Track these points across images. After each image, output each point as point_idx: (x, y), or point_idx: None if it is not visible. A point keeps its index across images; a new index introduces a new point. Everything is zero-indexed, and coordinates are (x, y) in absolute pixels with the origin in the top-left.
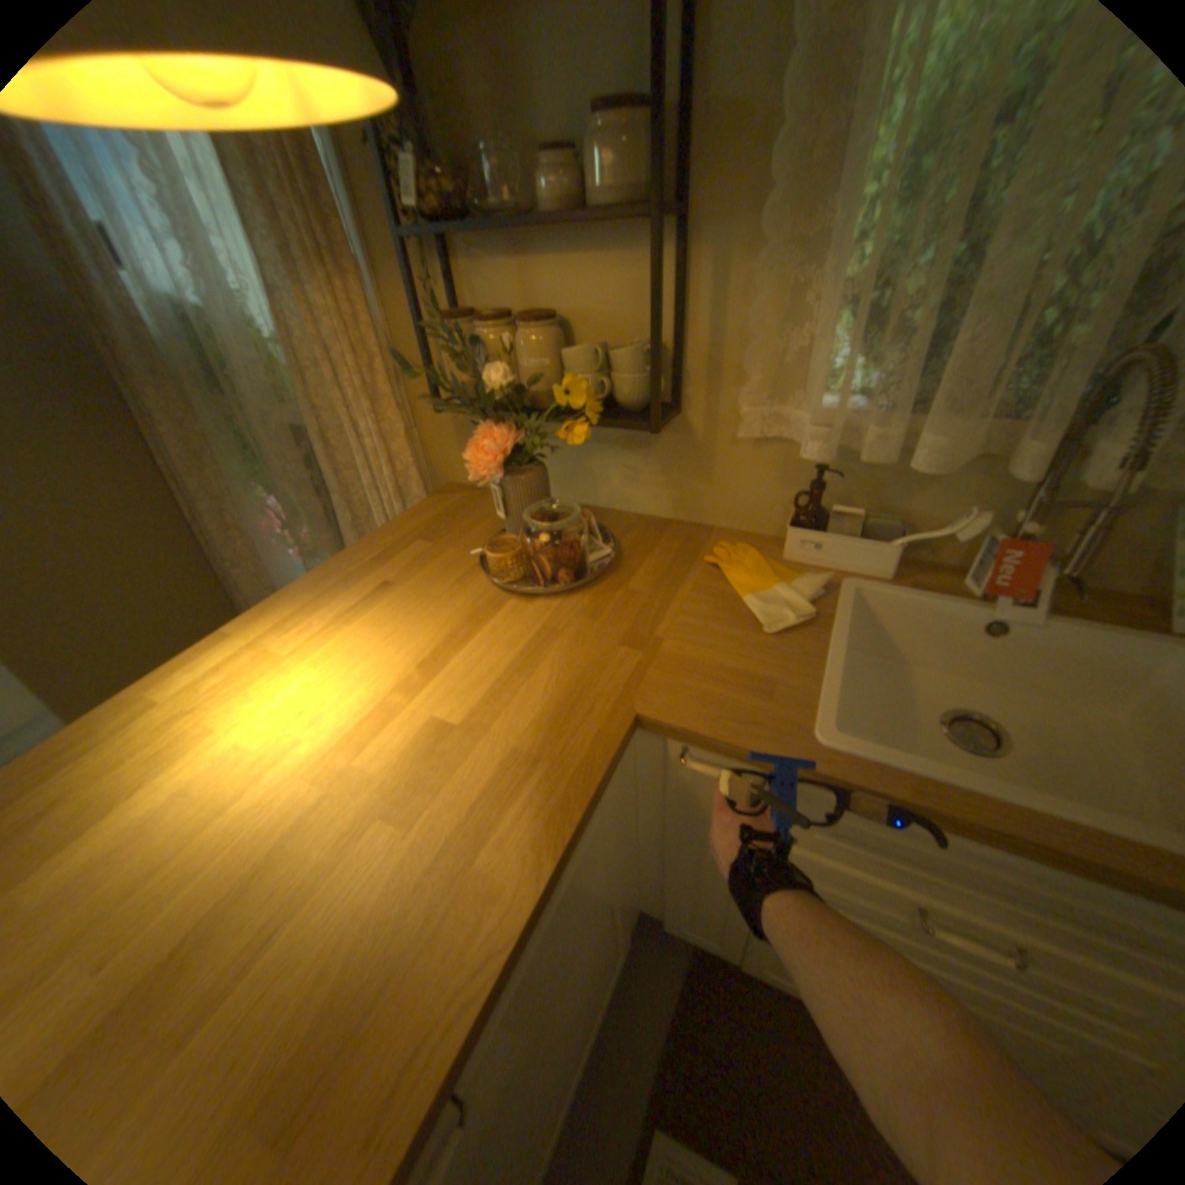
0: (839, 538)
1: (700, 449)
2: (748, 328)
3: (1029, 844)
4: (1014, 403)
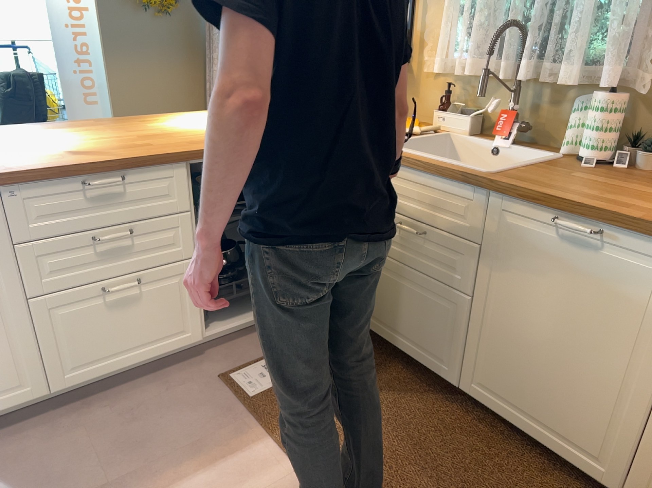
0: (448, 115)
1: (413, 82)
2: (431, 28)
3: (412, 161)
4: (509, 56)
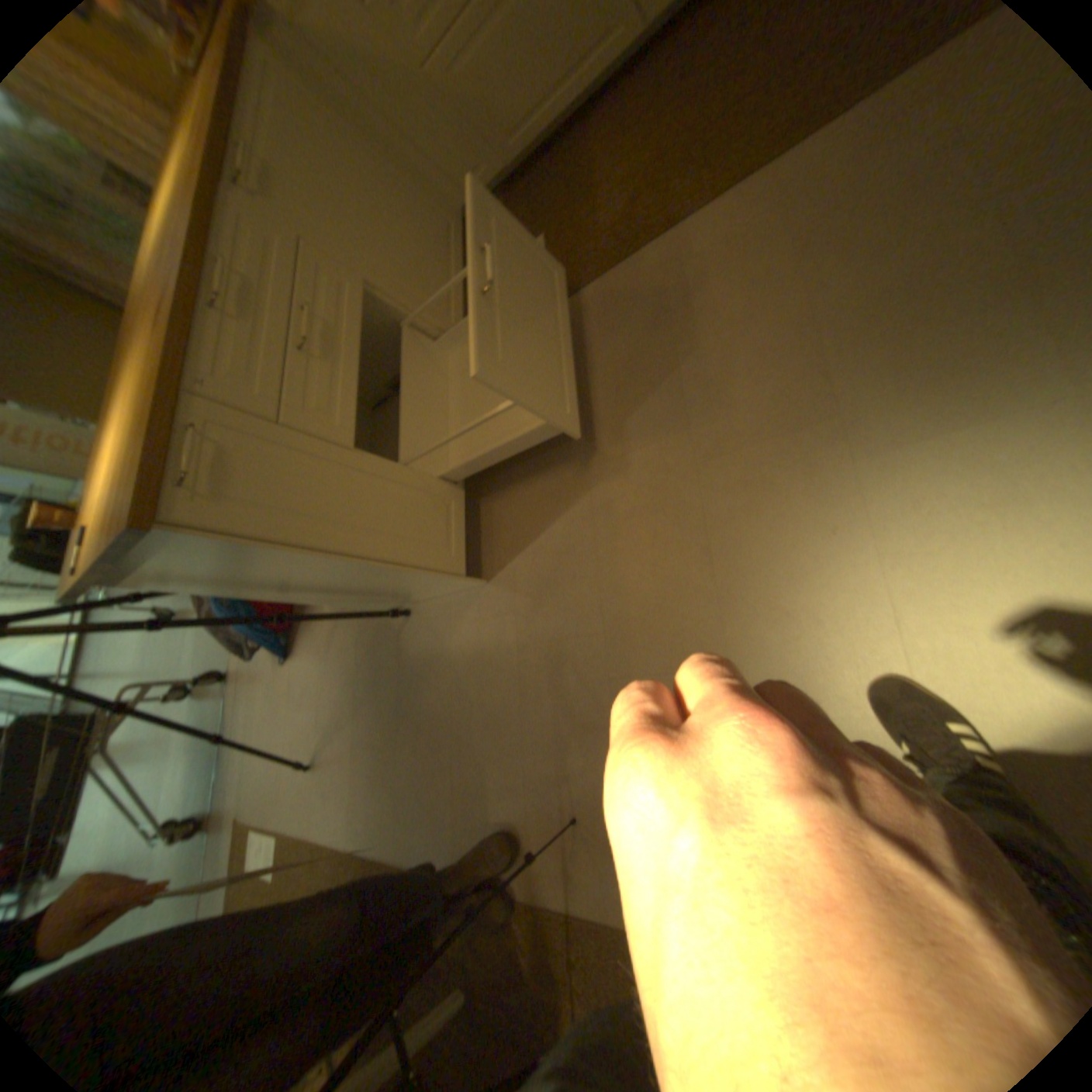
0: None
1: None
2: None
3: None
4: None
